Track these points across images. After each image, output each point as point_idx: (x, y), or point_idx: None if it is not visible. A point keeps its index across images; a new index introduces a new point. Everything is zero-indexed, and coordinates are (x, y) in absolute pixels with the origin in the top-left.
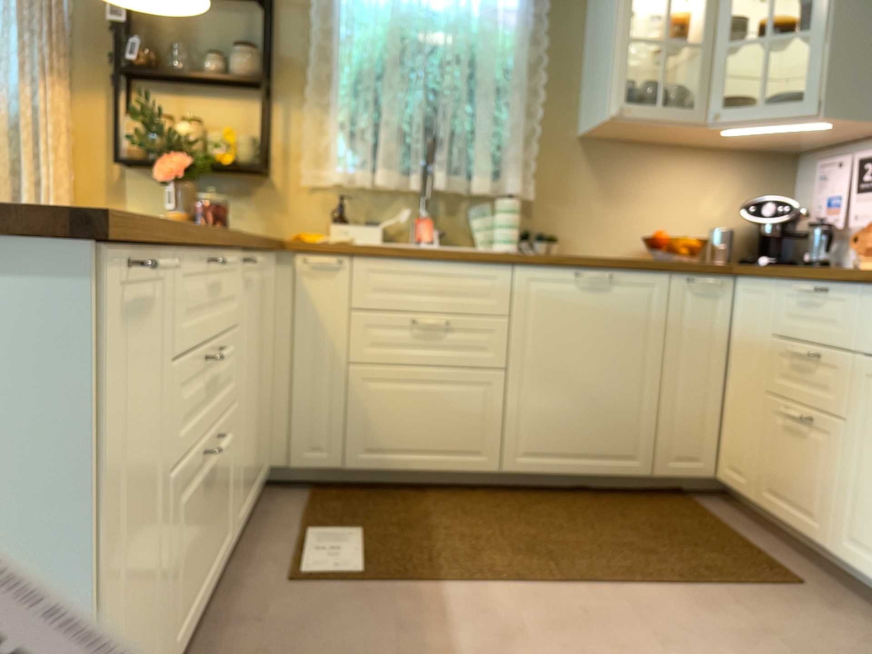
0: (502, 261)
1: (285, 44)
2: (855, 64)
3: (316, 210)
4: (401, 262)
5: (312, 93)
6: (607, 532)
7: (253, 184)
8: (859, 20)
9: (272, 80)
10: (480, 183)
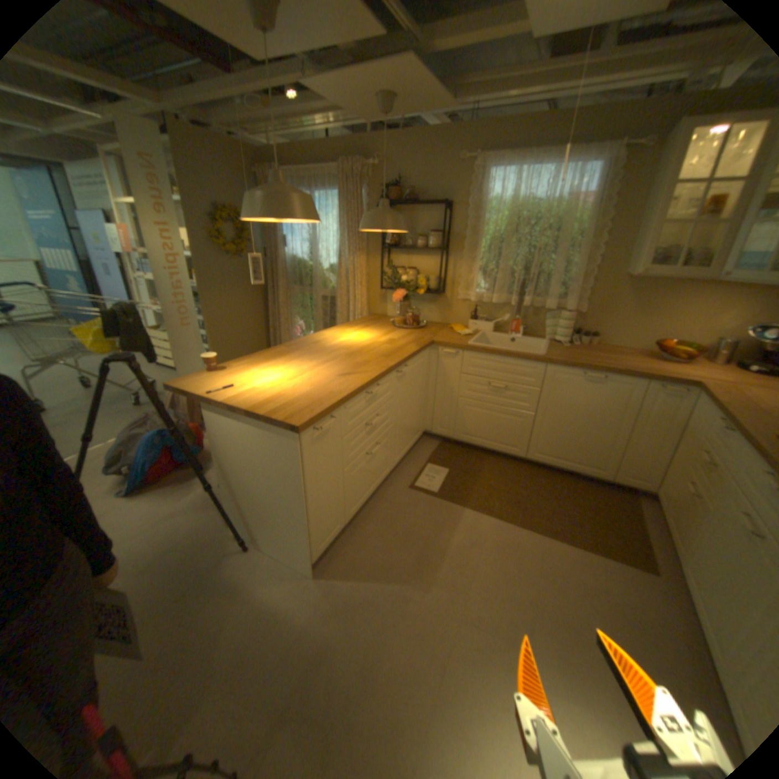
0: (538, 361)
1: (455, 226)
2: None
3: (463, 310)
4: (486, 355)
5: (465, 252)
6: (564, 505)
7: (436, 296)
8: None
9: (447, 245)
10: (549, 304)
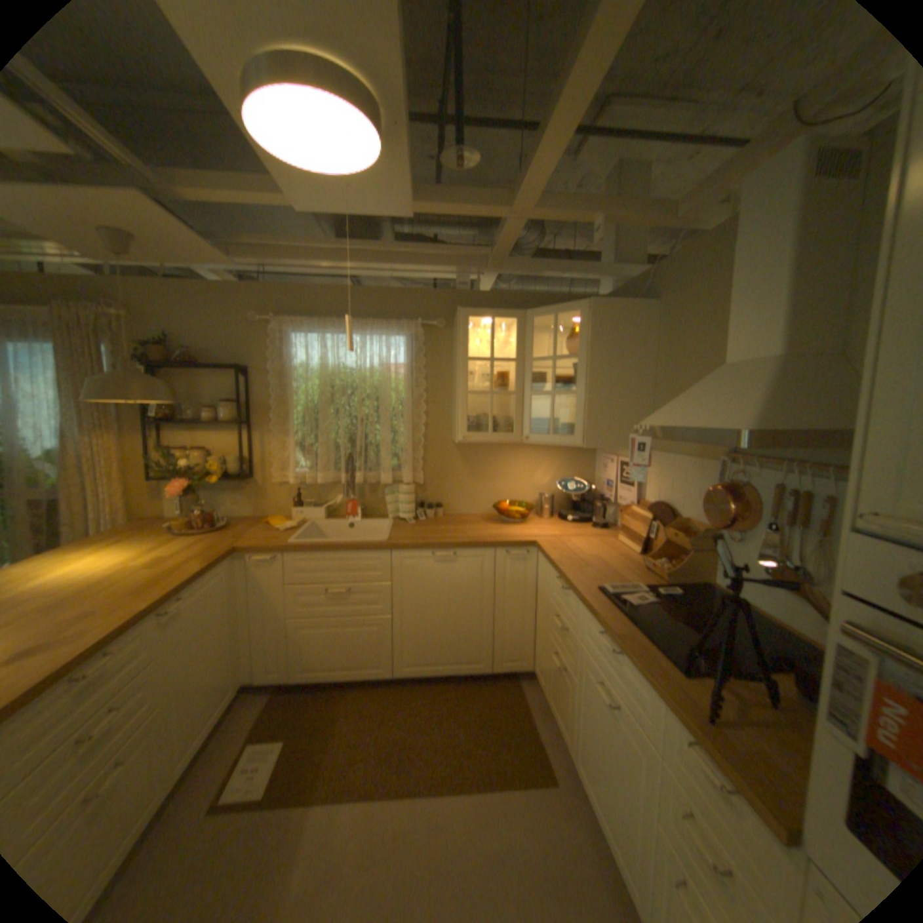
0: (381, 549)
1: (256, 394)
2: (602, 414)
3: (284, 496)
4: (315, 553)
5: (275, 425)
6: (447, 730)
7: (242, 482)
8: (604, 387)
9: (250, 417)
10: (384, 478)
